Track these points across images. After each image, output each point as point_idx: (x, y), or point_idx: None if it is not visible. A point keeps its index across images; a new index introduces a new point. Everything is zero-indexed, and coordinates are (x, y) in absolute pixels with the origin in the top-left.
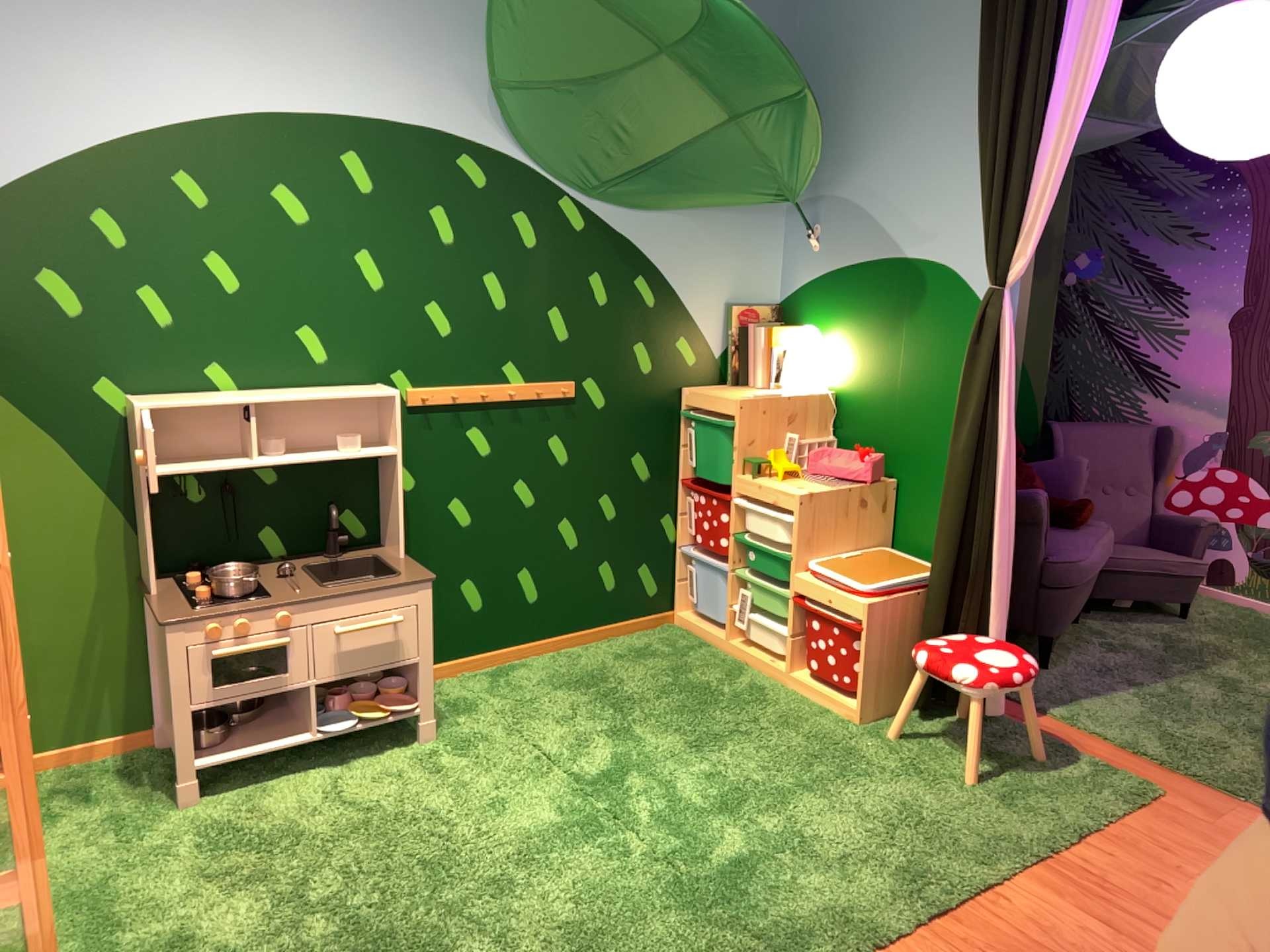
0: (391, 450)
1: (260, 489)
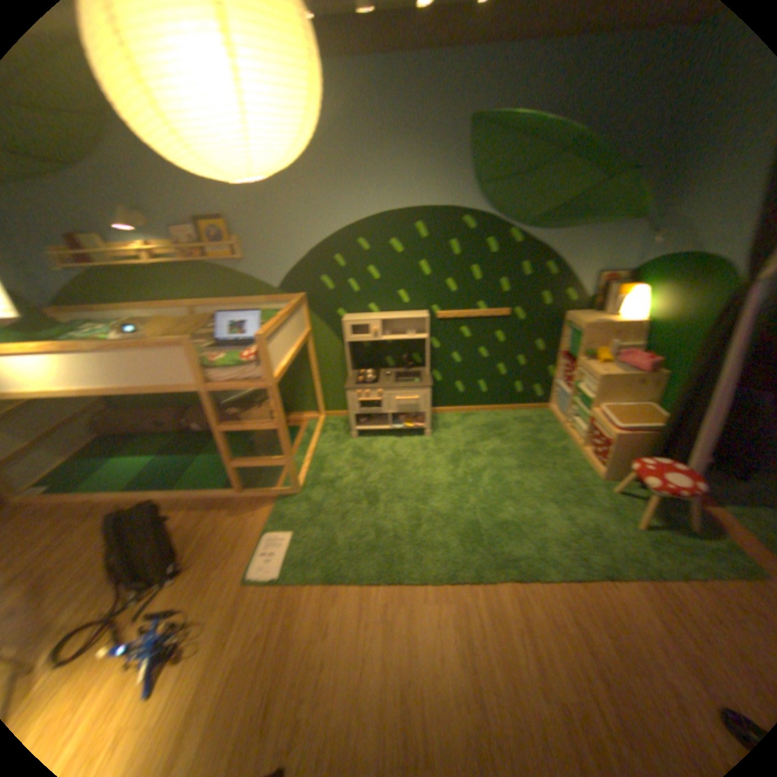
0: (423, 337)
1: (384, 345)
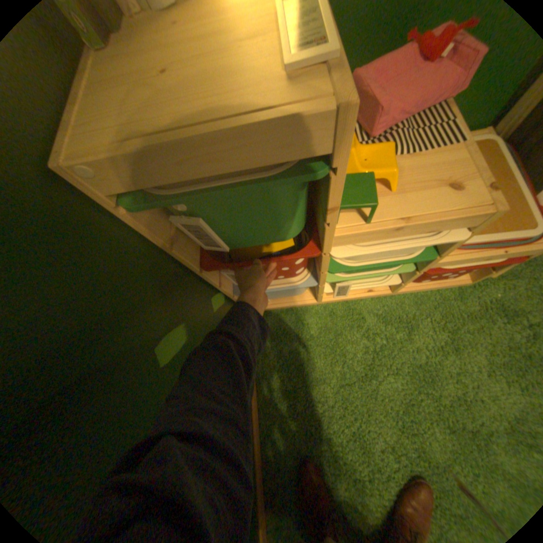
0: None
1: None
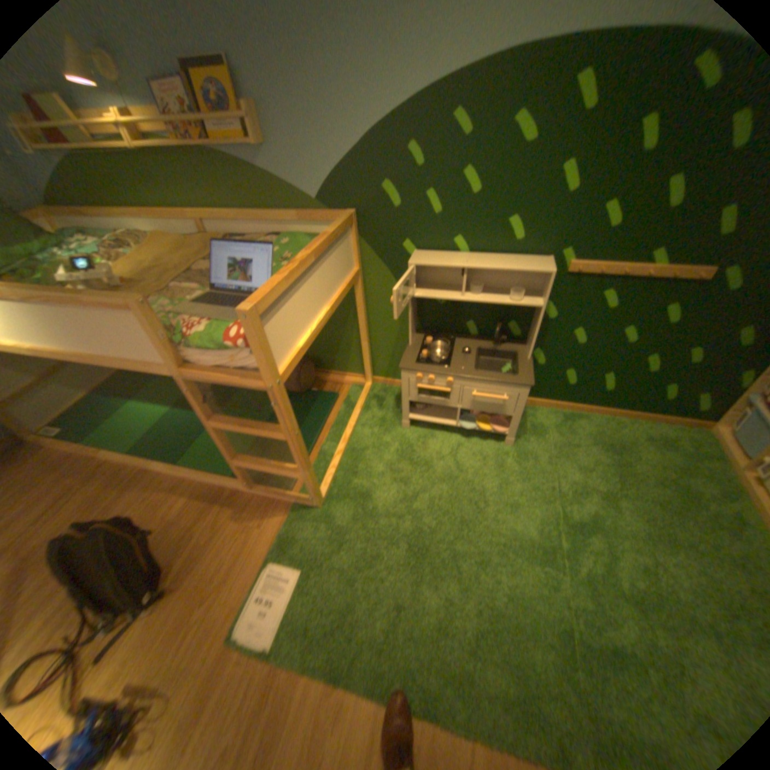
0: (539, 305)
1: (470, 304)
